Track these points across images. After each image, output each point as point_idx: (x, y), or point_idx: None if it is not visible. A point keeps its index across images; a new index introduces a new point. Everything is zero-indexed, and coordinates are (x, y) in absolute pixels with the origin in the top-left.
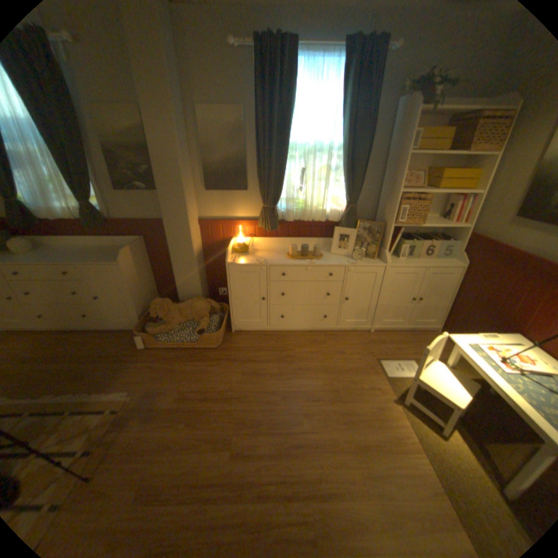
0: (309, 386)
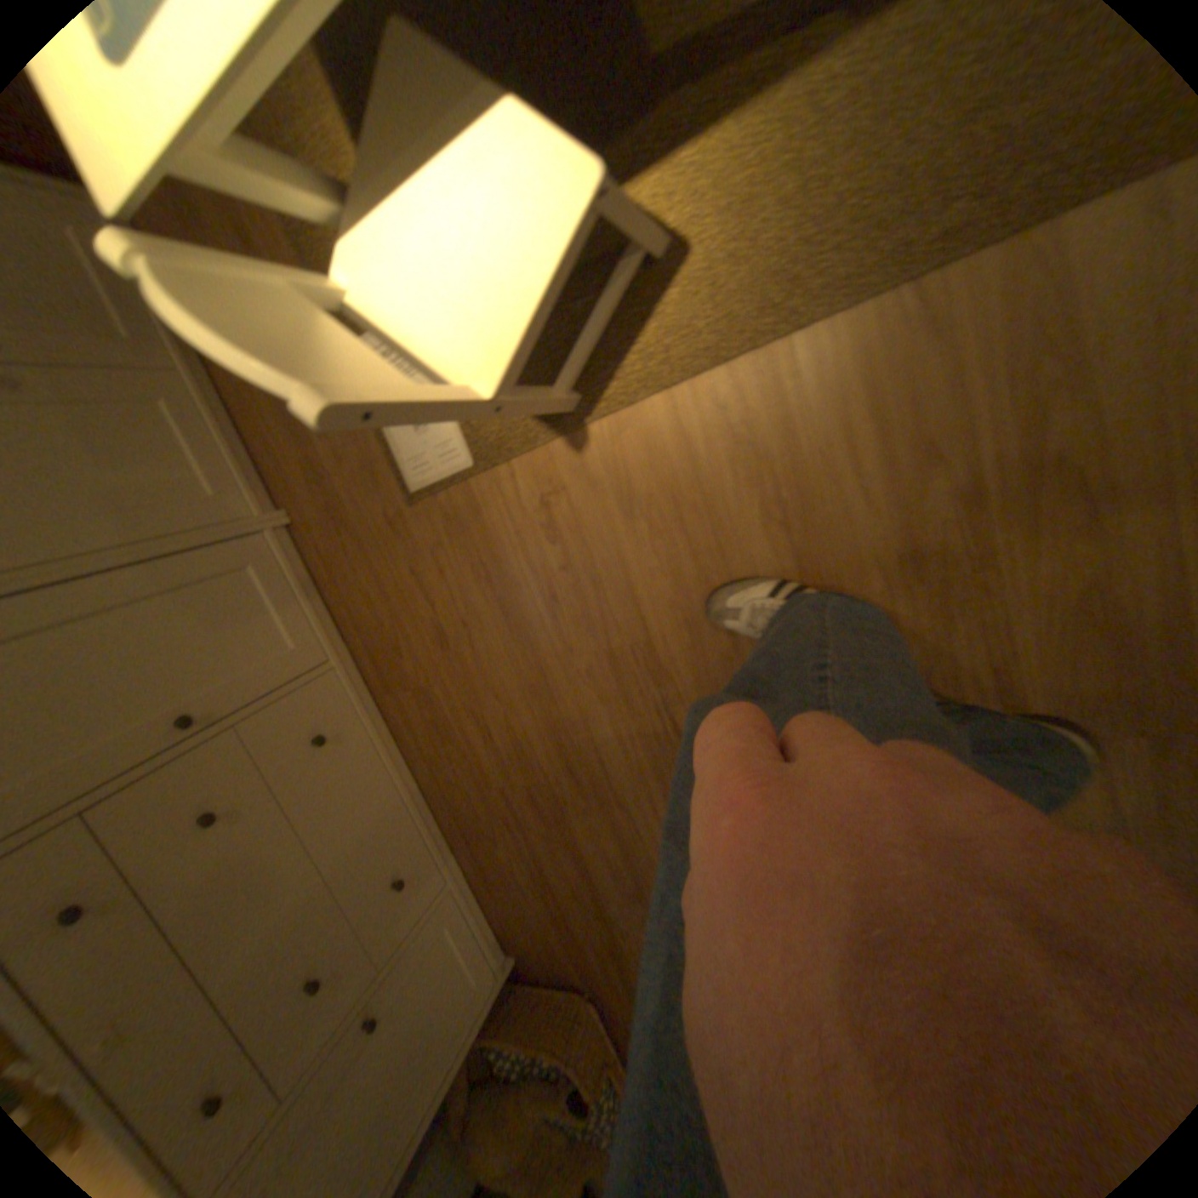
0: (612, 741)
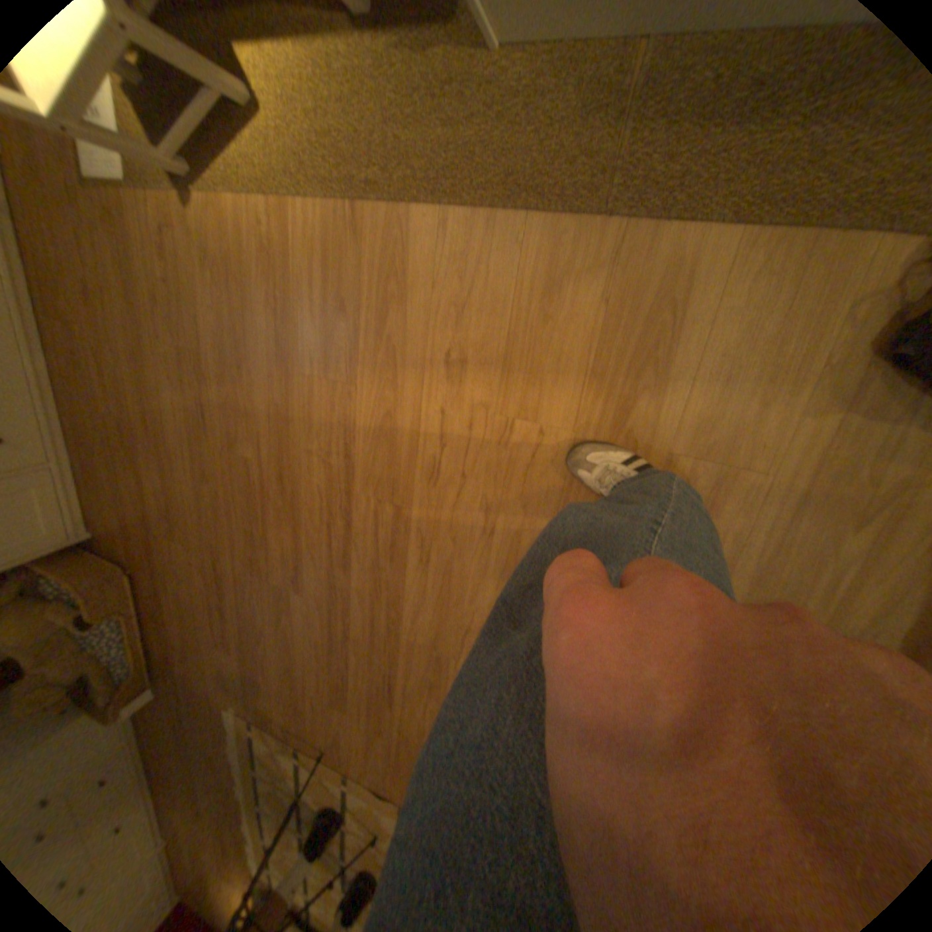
0: (166, 409)
